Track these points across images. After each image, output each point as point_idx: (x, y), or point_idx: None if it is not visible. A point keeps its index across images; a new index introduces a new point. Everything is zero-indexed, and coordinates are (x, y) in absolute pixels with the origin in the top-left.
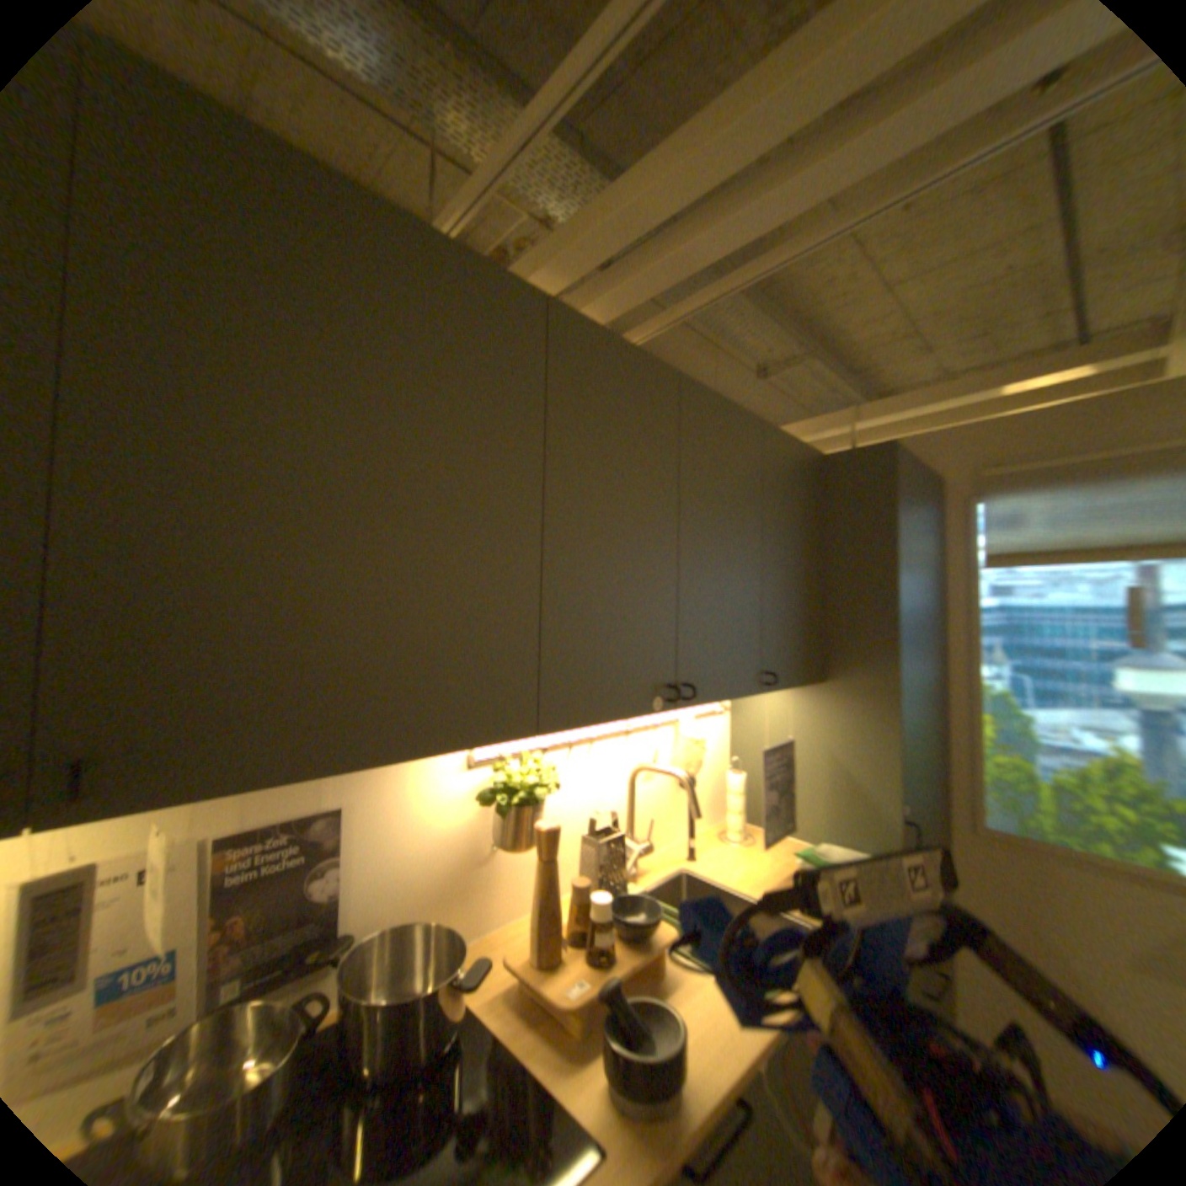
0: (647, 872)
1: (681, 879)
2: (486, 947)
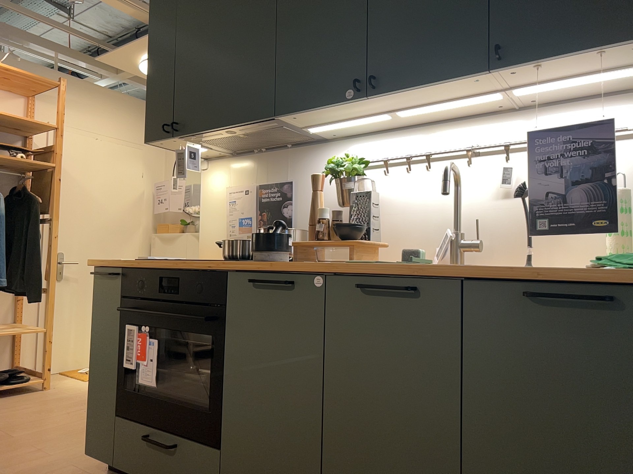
0: None
1: None
2: None
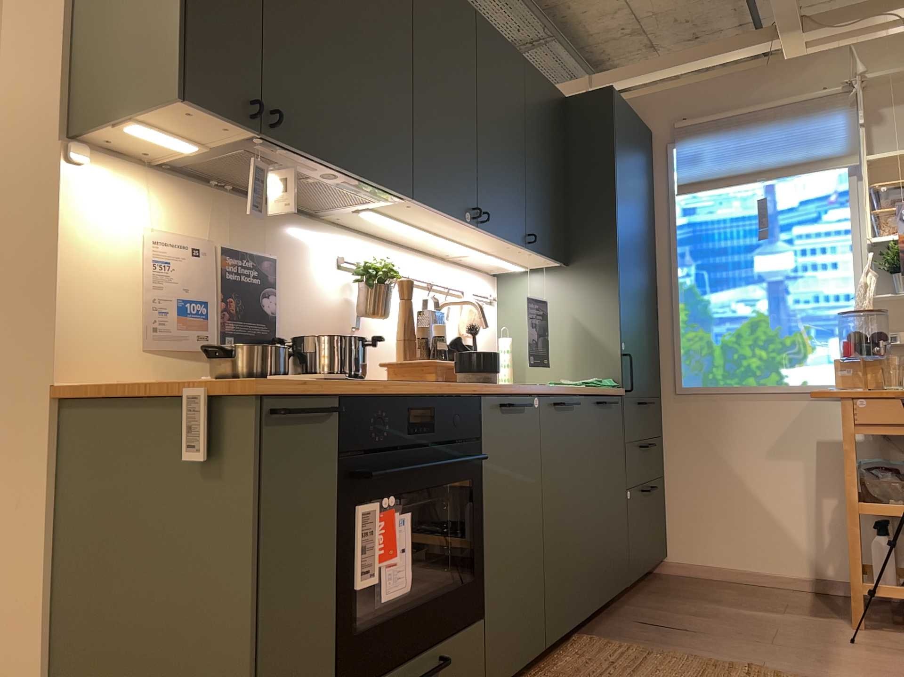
0: None
1: None
2: None
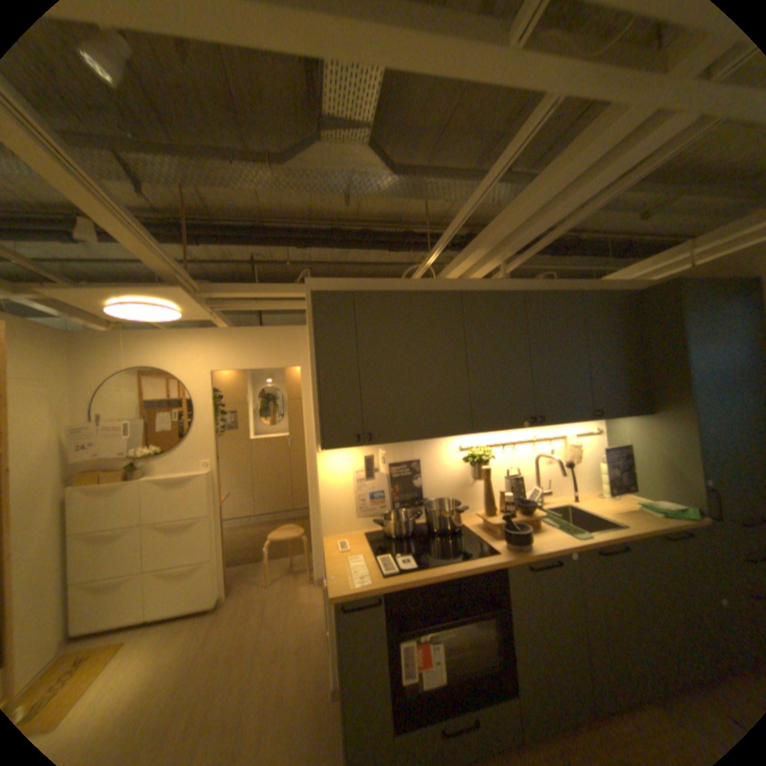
0: (550, 504)
1: (568, 508)
2: (473, 515)
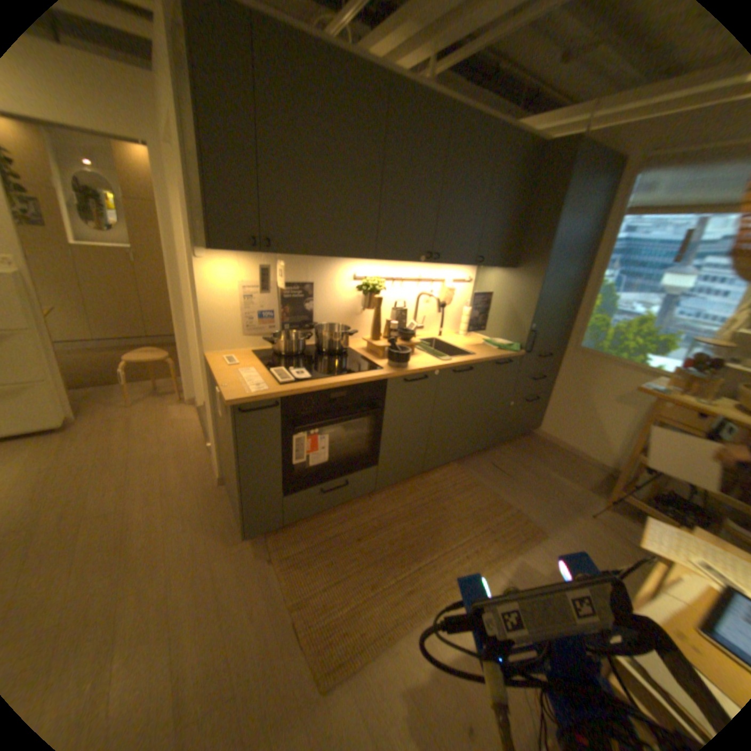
0: (419, 337)
1: (432, 341)
2: (356, 341)
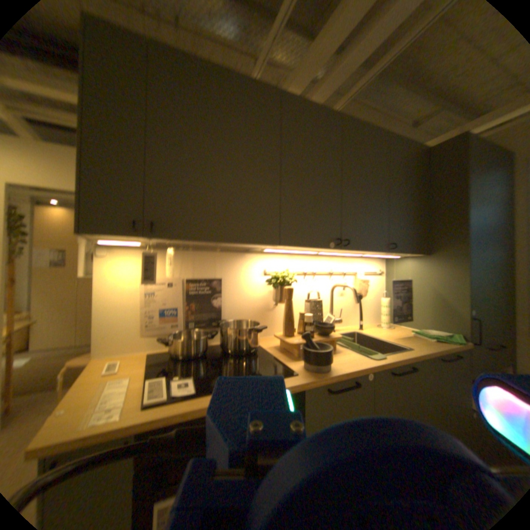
0: (339, 330)
1: (354, 334)
2: (270, 337)
